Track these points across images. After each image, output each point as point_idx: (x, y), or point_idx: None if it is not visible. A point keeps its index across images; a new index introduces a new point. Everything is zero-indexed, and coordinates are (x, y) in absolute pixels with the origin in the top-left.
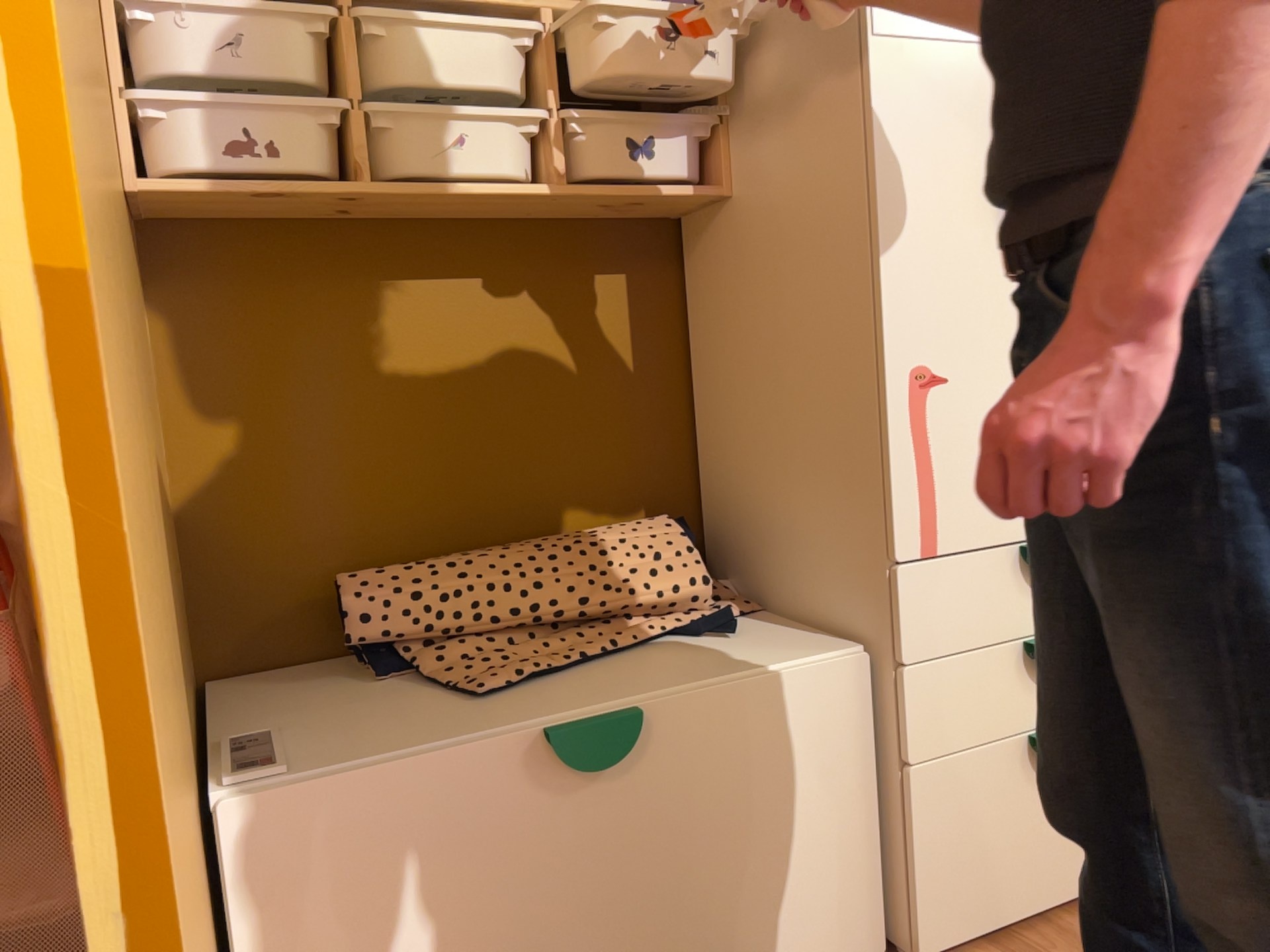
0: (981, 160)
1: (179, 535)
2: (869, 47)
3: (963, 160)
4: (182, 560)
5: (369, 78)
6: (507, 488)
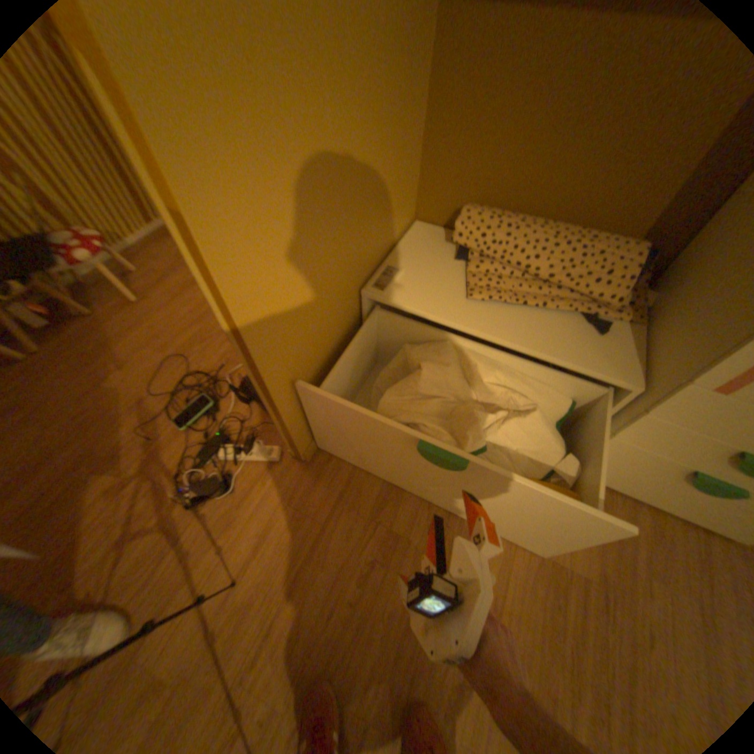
0: None
1: (420, 155)
2: None
3: None
4: (419, 168)
5: None
6: (573, 187)
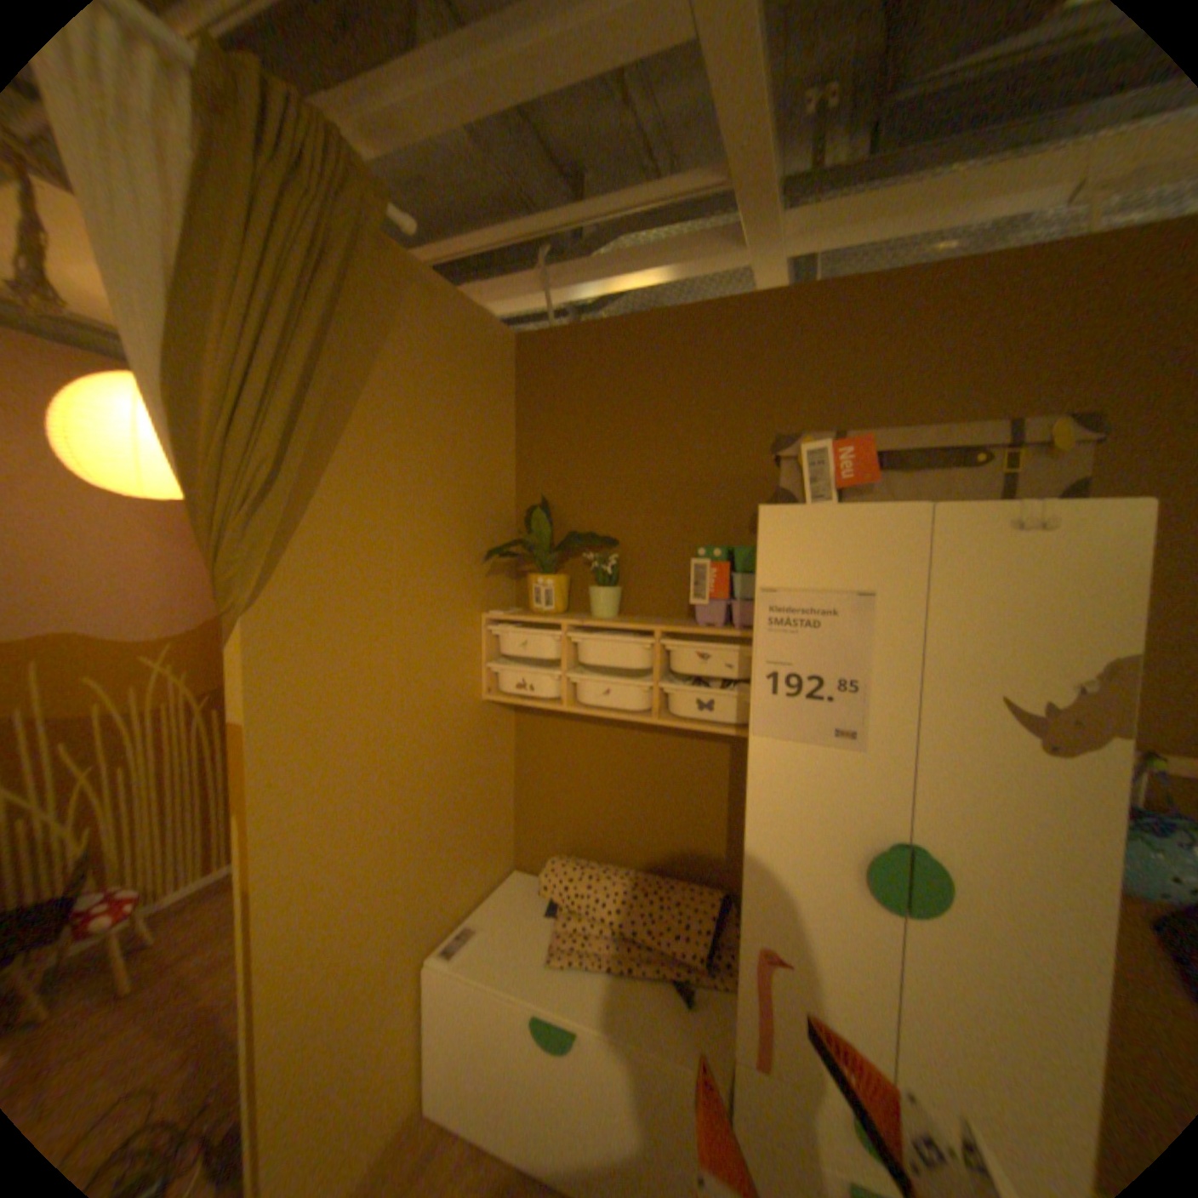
0: (844, 831)
1: (514, 809)
2: (753, 740)
3: (826, 827)
4: (514, 819)
5: (575, 657)
6: (646, 839)
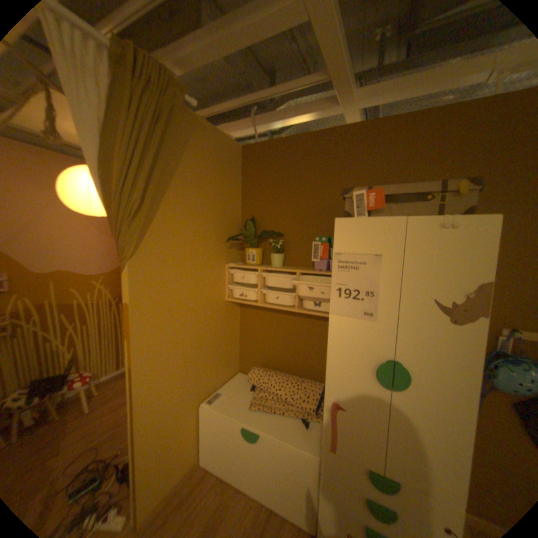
0: (367, 354)
1: (239, 347)
2: (330, 316)
3: (360, 353)
4: (239, 351)
5: (264, 283)
6: (293, 361)
